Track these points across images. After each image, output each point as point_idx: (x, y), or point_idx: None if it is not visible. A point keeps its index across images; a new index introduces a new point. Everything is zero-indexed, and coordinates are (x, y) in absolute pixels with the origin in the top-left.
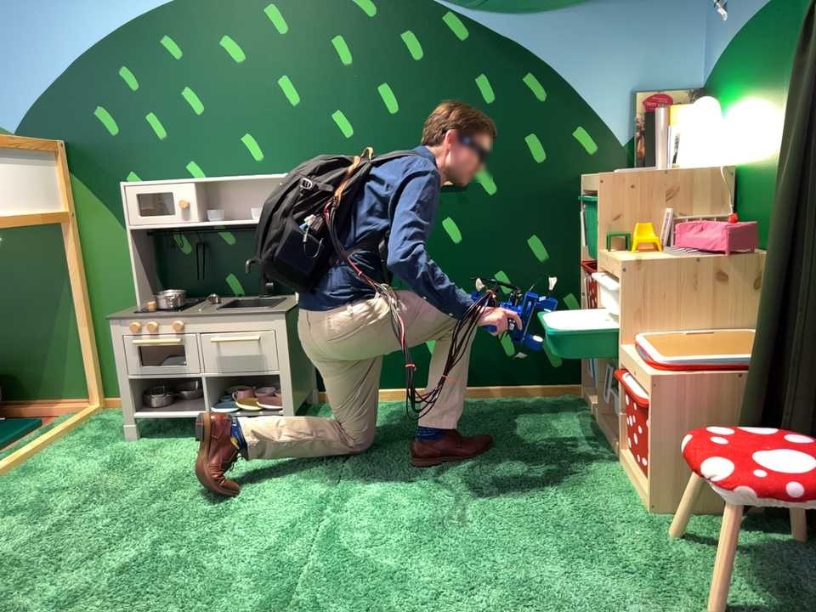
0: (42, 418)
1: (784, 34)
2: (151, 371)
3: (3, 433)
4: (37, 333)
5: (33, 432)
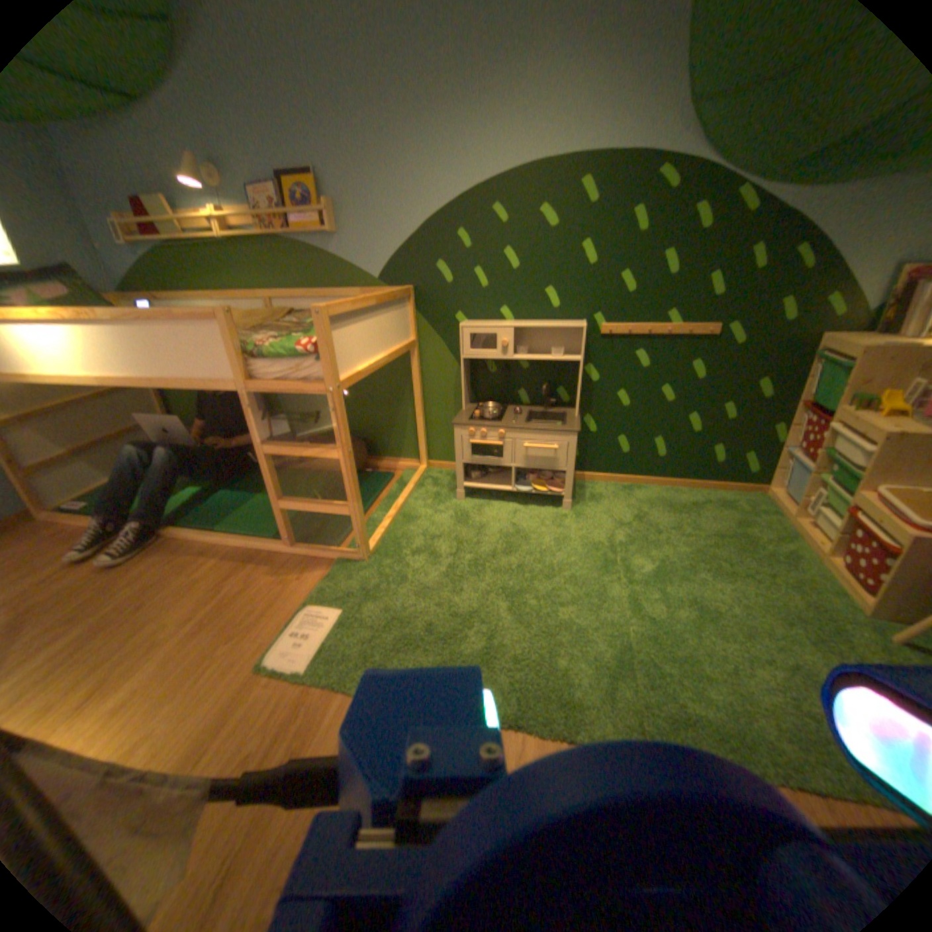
0: (390, 469)
1: None
2: (473, 455)
3: (375, 481)
4: (386, 416)
5: (390, 481)
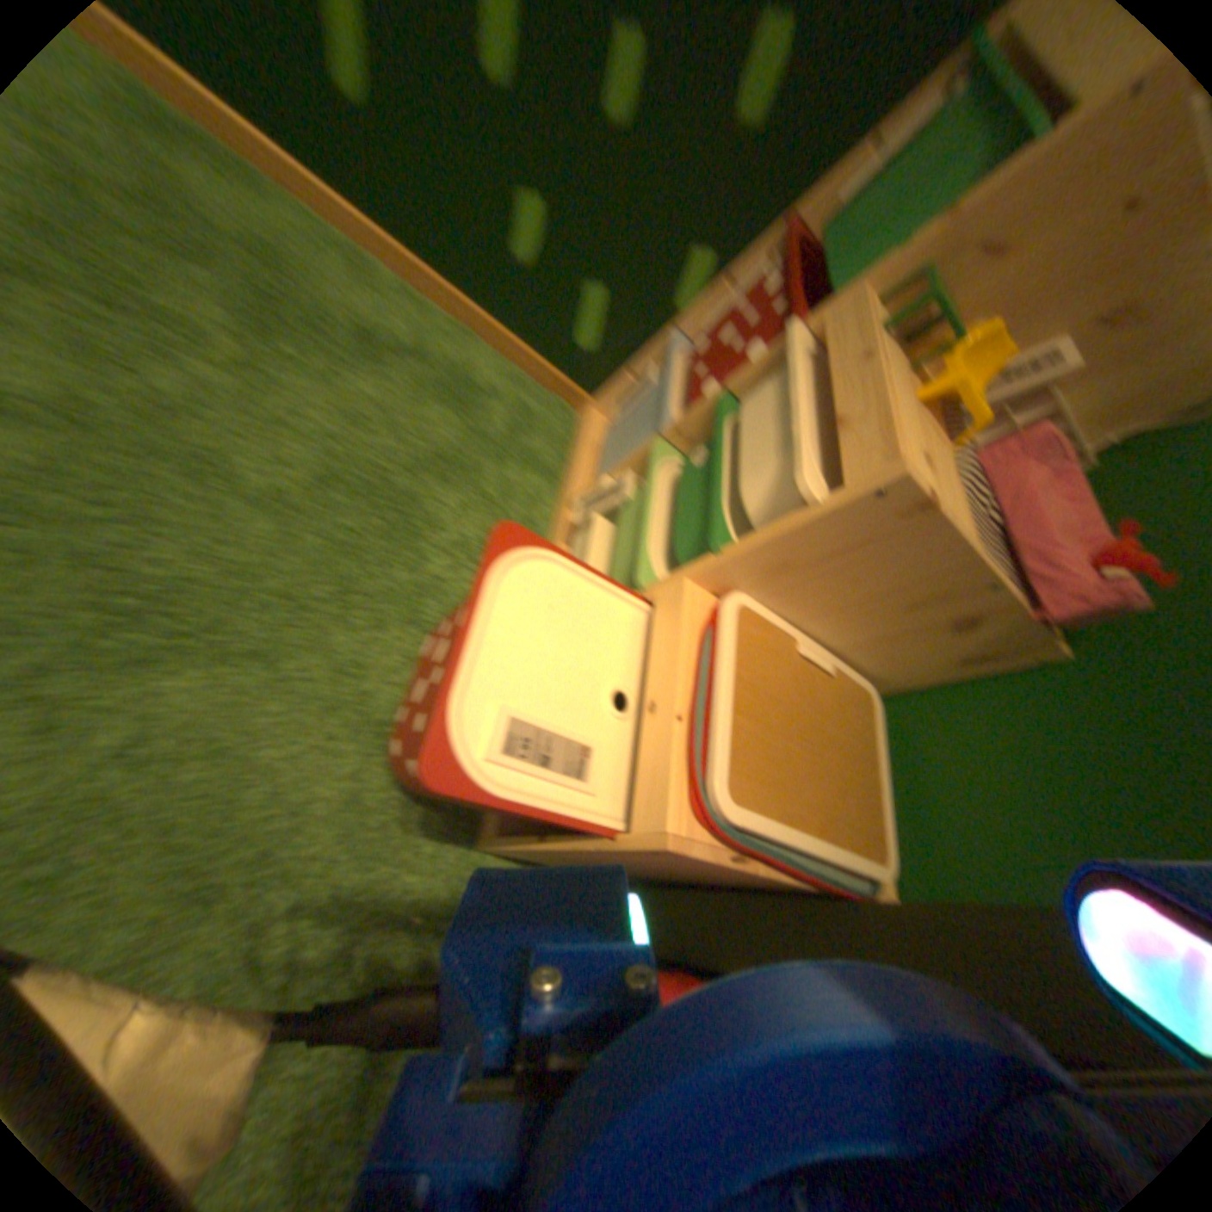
0: None
1: None
2: None
3: None
4: None
5: None
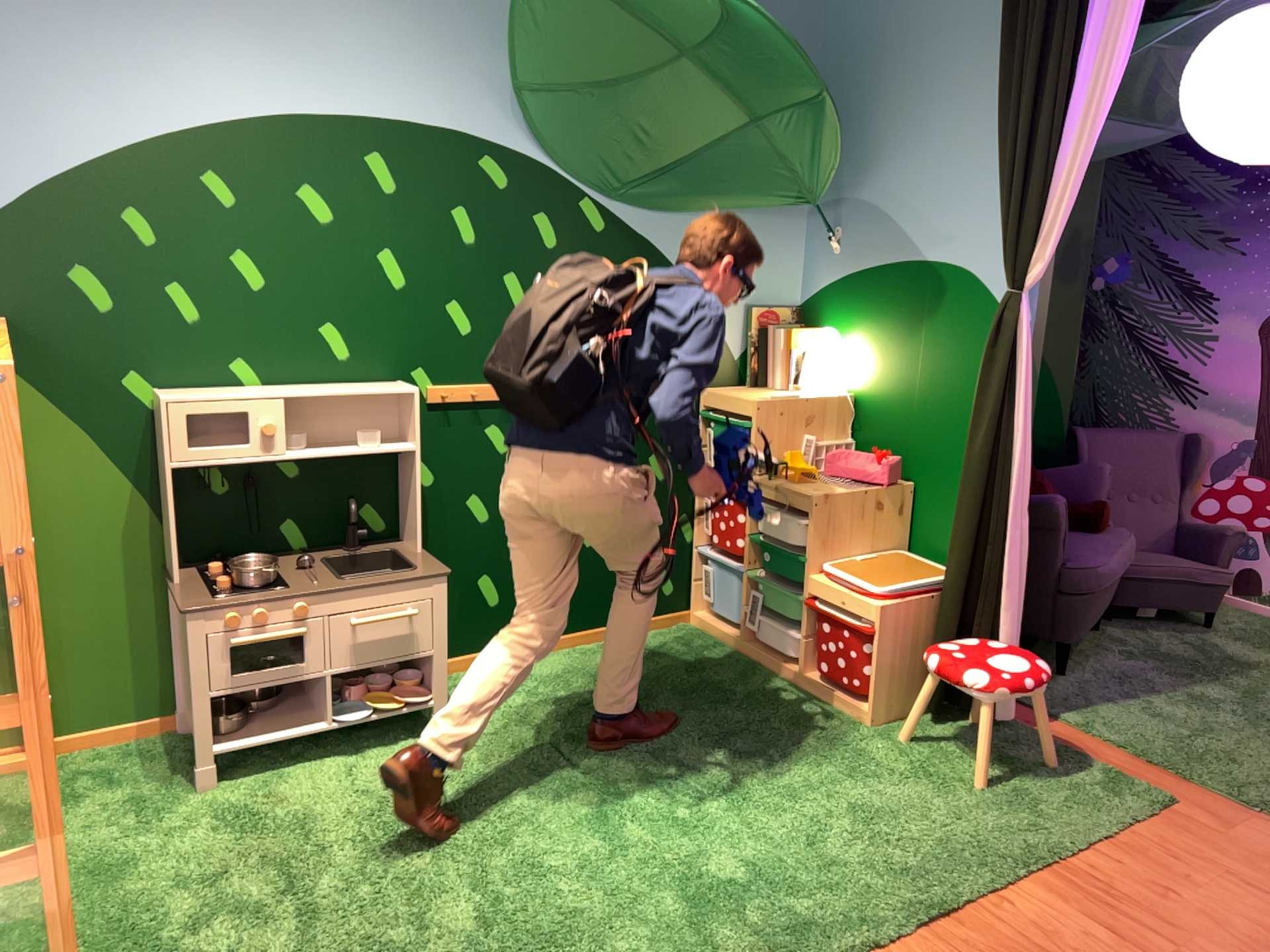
0: None
1: (914, 301)
2: (241, 674)
3: None
4: None
5: None
